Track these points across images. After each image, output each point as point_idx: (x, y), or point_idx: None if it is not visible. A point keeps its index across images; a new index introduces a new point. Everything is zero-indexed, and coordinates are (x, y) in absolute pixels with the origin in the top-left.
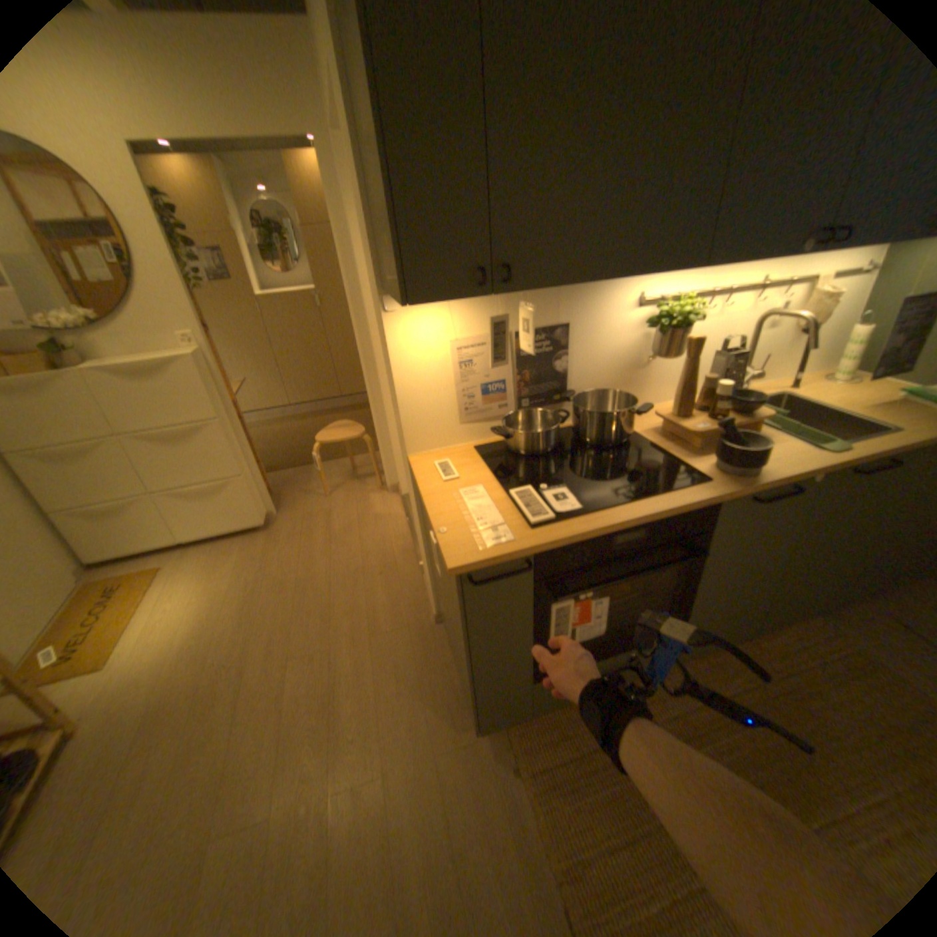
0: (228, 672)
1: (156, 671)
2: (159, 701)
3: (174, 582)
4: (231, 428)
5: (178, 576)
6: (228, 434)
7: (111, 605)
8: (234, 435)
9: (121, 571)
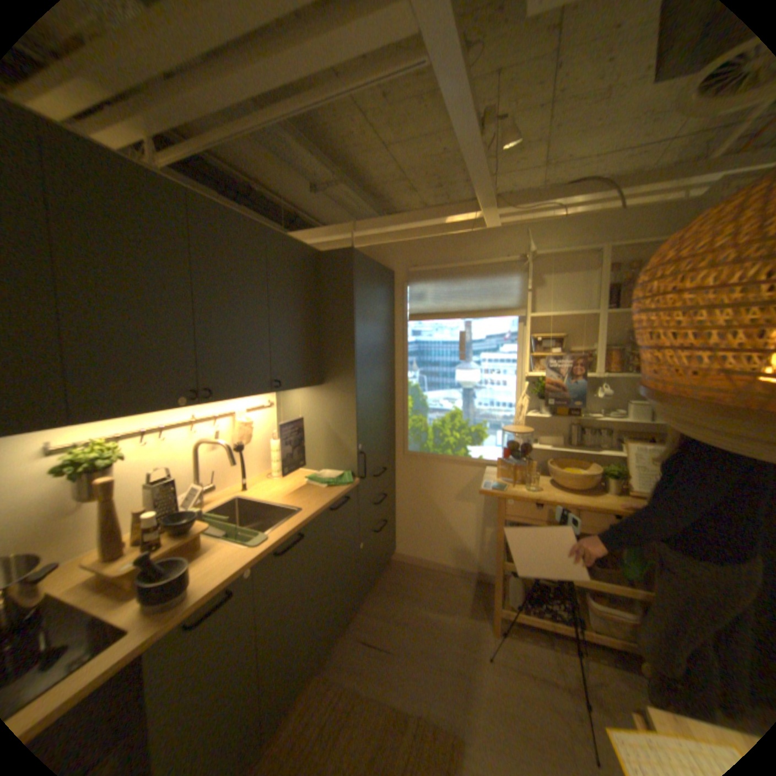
0: None
1: None
2: None
3: None
4: None
5: None
6: None
7: None
8: None
9: None
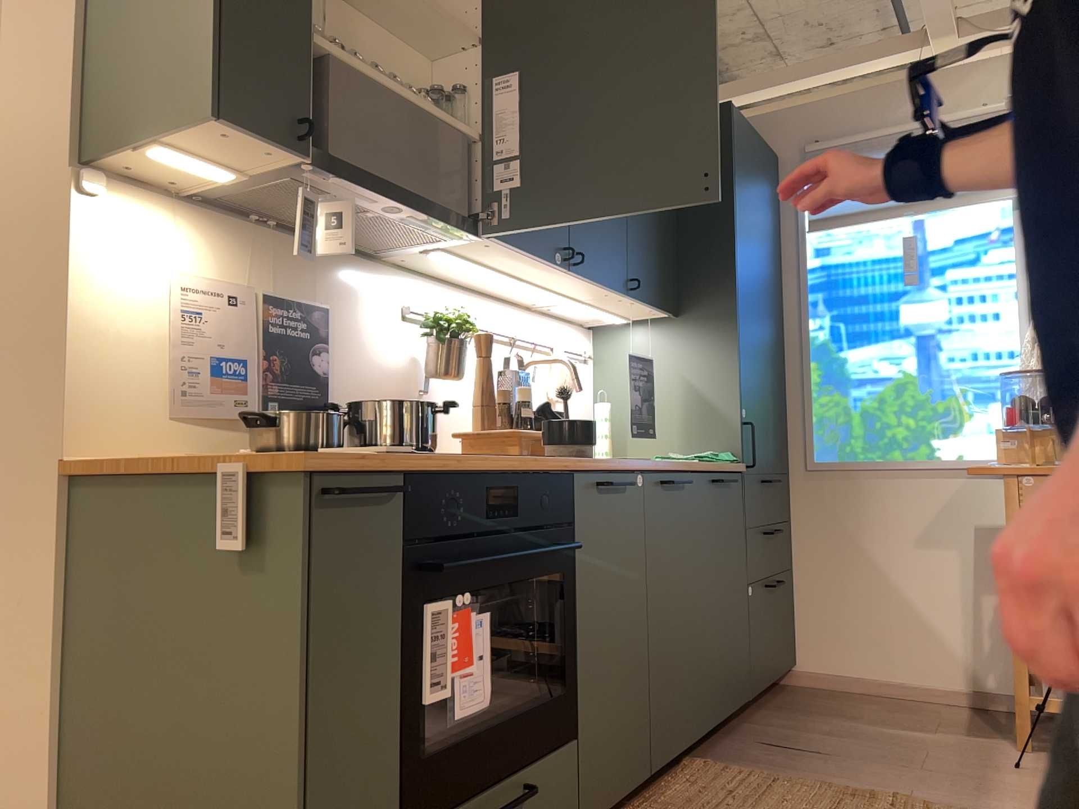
0: None
1: None
2: None
3: None
4: None
5: None
6: None
7: None
8: None
9: None
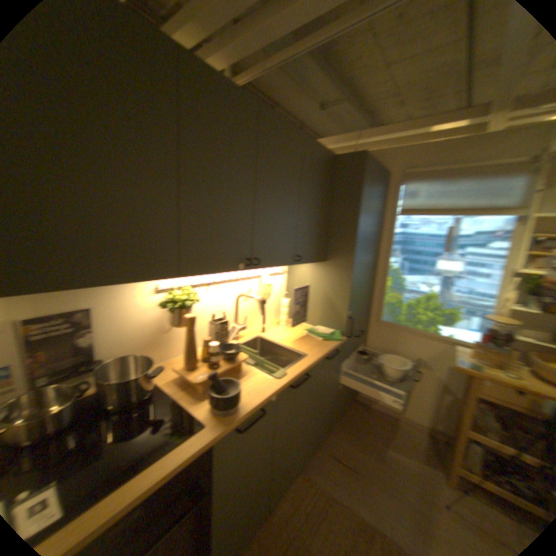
0: None
1: None
2: None
3: None
4: None
5: None
6: None
7: None
8: None
9: None
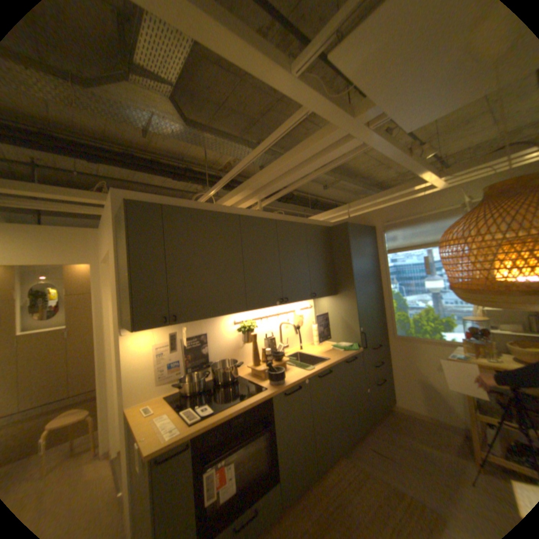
0: None
1: None
2: None
3: None
4: None
5: None
6: None
7: None
8: None
9: None
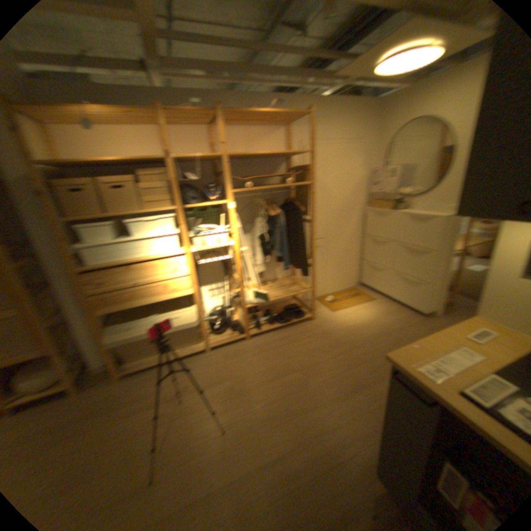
0: (352, 345)
1: (341, 325)
2: (332, 332)
3: (375, 307)
4: (447, 259)
5: (378, 306)
6: (441, 260)
7: (354, 298)
8: (446, 263)
9: (368, 291)
